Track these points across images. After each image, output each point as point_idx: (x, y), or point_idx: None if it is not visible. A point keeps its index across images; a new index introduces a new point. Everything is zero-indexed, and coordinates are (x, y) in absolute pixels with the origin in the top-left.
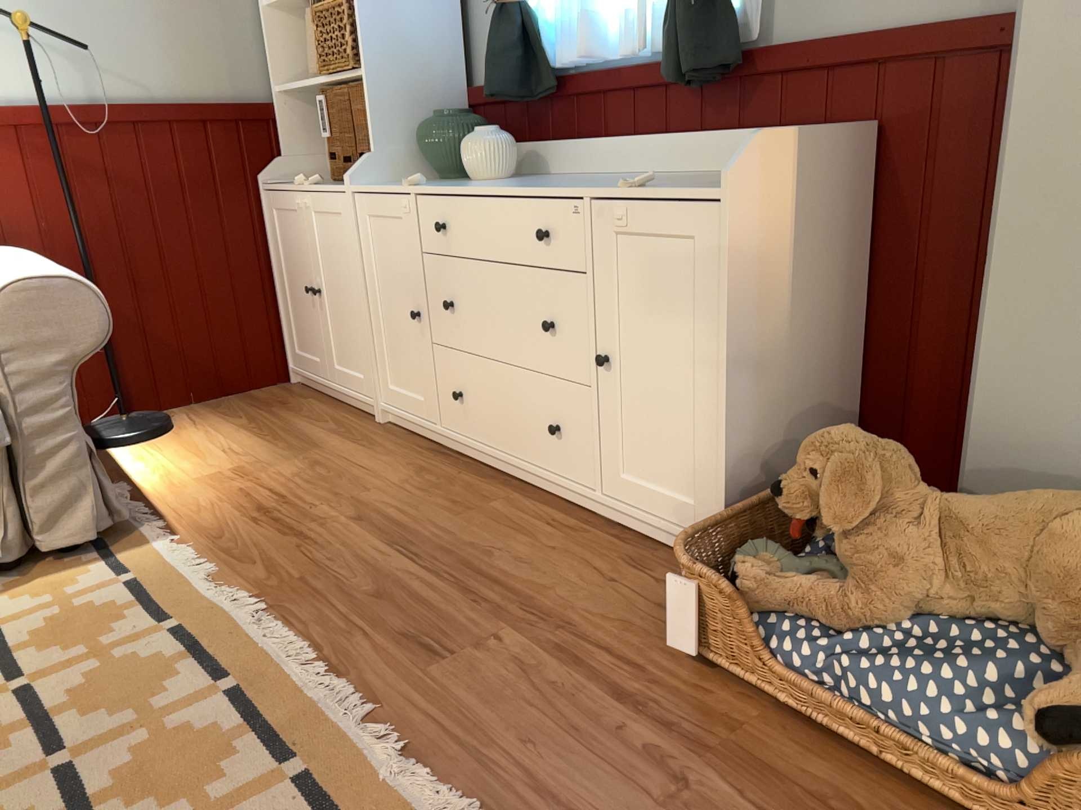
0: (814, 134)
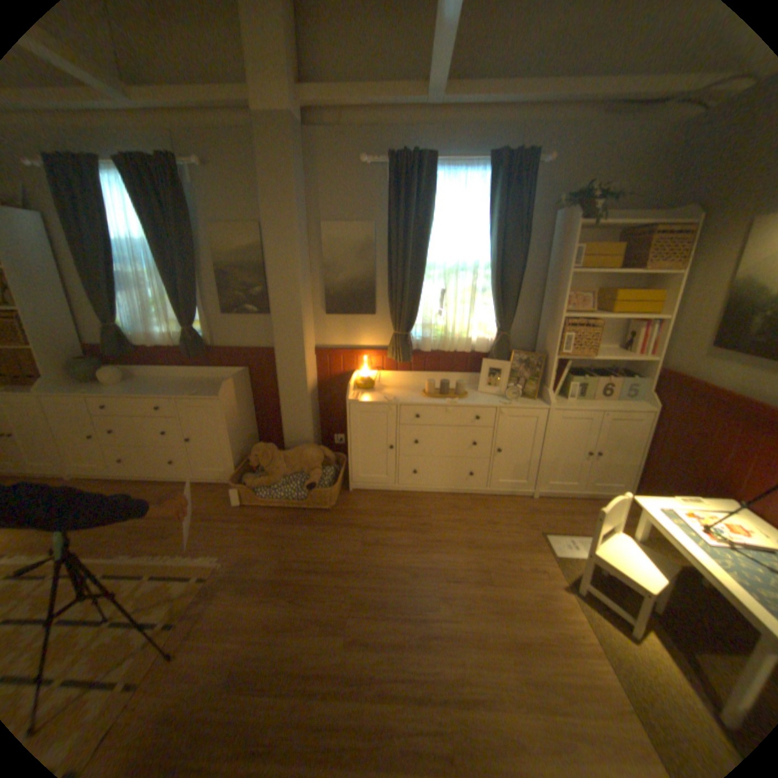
0: (236, 376)
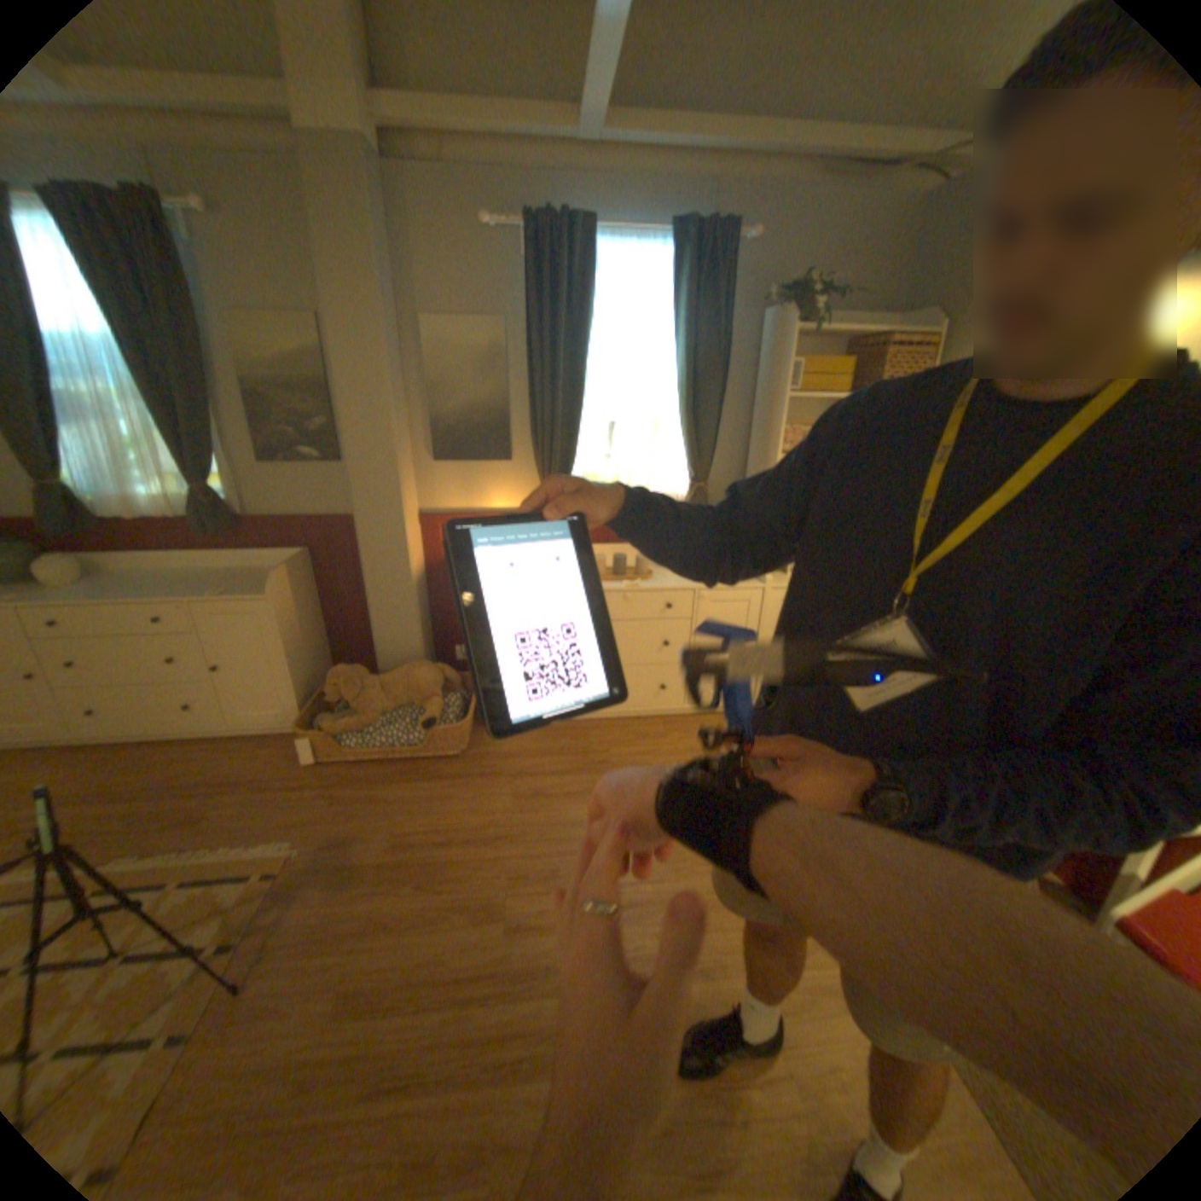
0: (291, 562)
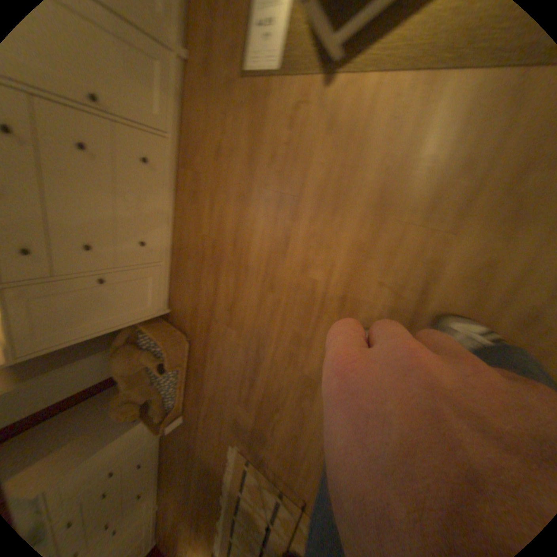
0: None
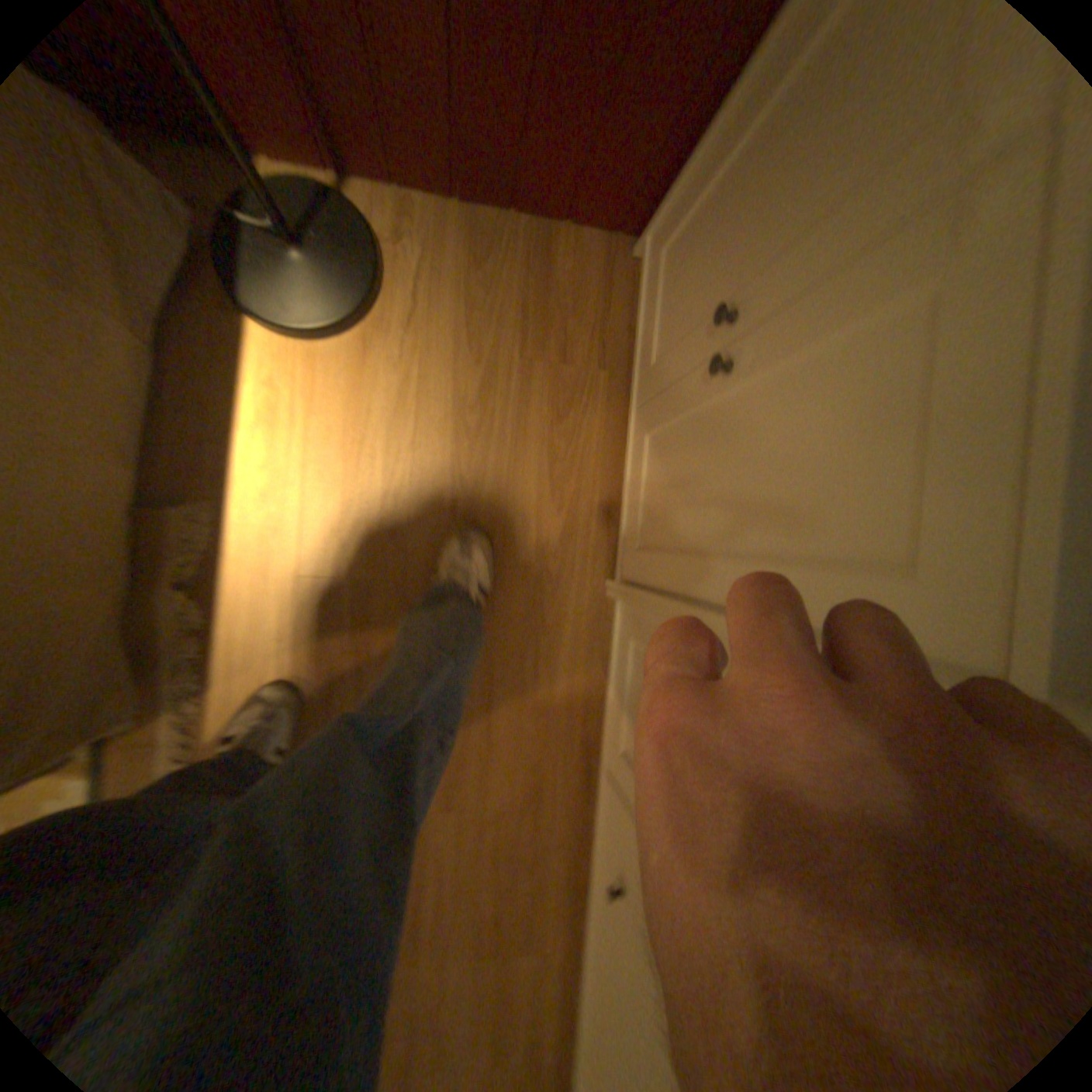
0: None
